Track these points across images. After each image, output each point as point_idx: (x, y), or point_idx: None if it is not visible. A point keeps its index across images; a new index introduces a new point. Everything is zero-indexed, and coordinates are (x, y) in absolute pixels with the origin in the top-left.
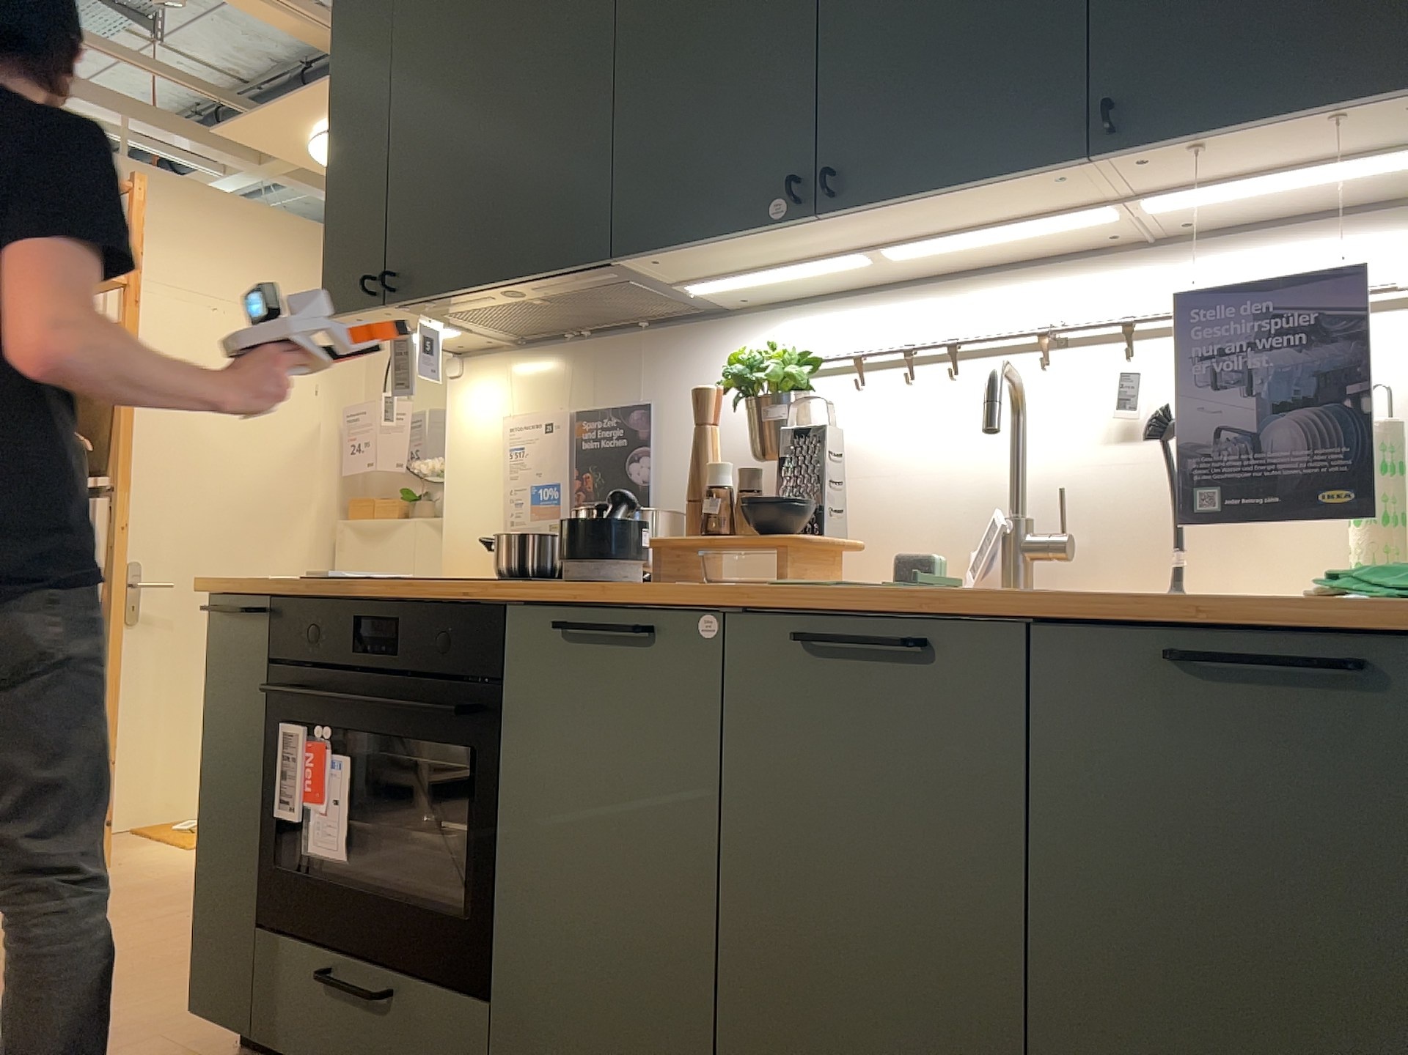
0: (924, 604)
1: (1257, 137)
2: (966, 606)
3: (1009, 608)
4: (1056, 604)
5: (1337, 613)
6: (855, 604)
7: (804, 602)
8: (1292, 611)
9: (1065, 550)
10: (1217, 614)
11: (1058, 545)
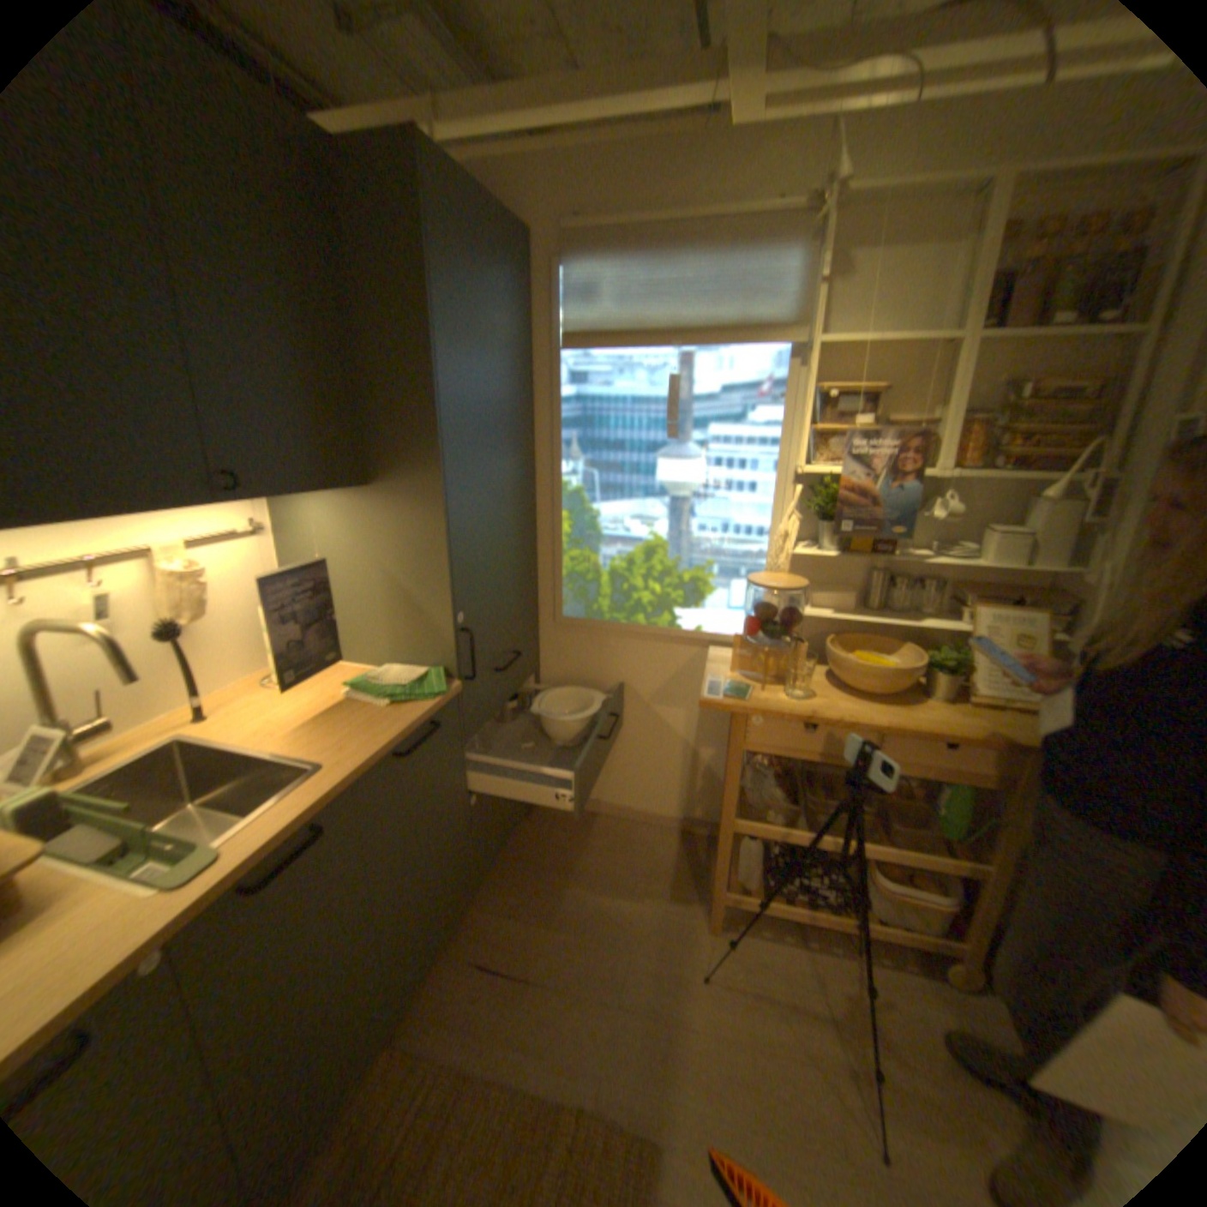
0: (312, 810)
1: (280, 494)
2: (332, 795)
3: (349, 781)
4: (367, 766)
5: (431, 713)
6: (262, 843)
7: (244, 869)
8: (411, 718)
9: (105, 727)
10: (407, 733)
11: (107, 727)
